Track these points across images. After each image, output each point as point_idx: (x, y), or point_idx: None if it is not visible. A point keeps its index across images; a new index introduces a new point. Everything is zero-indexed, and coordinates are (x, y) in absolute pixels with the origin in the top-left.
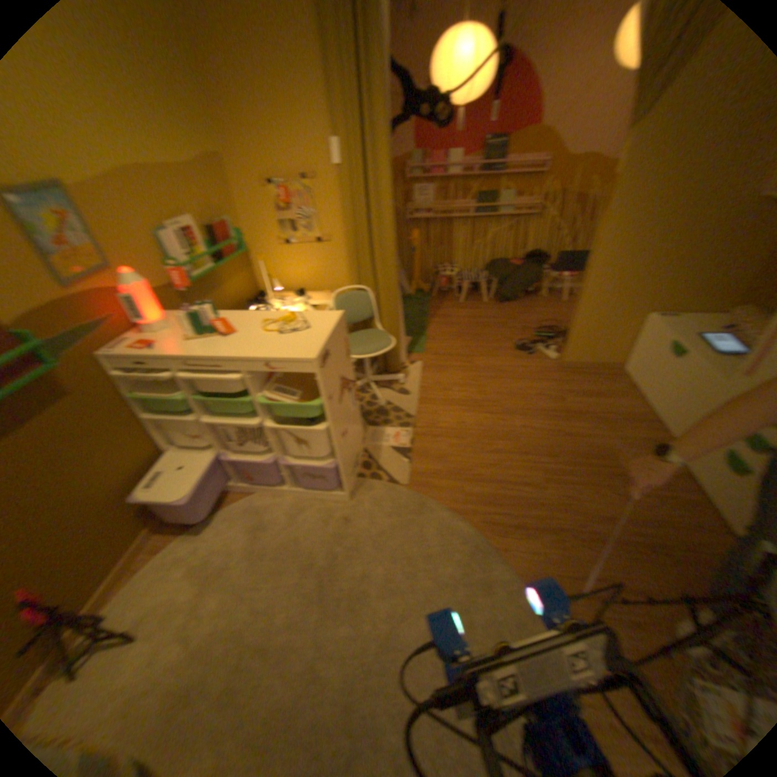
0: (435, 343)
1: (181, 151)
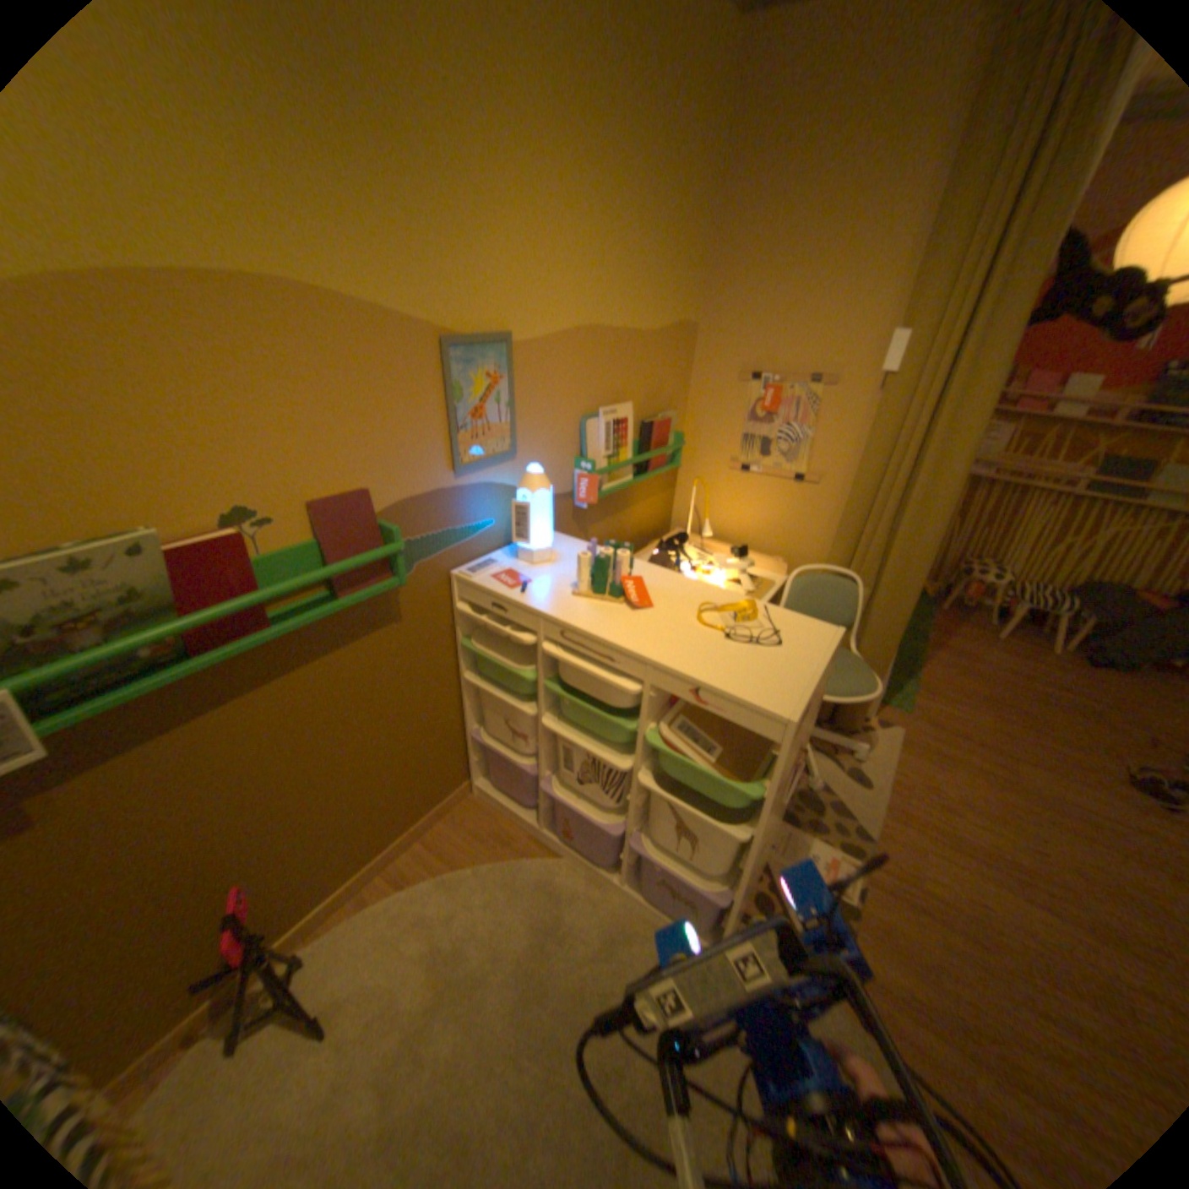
0: (937, 701)
1: (653, 315)
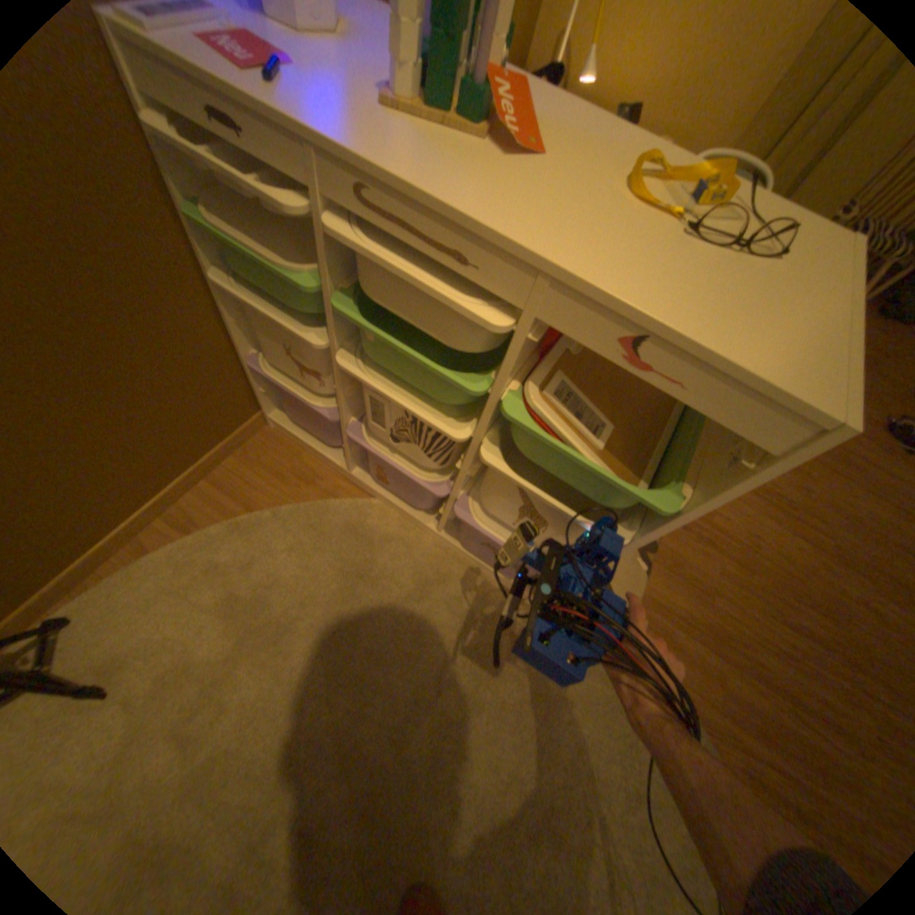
0: None
1: None
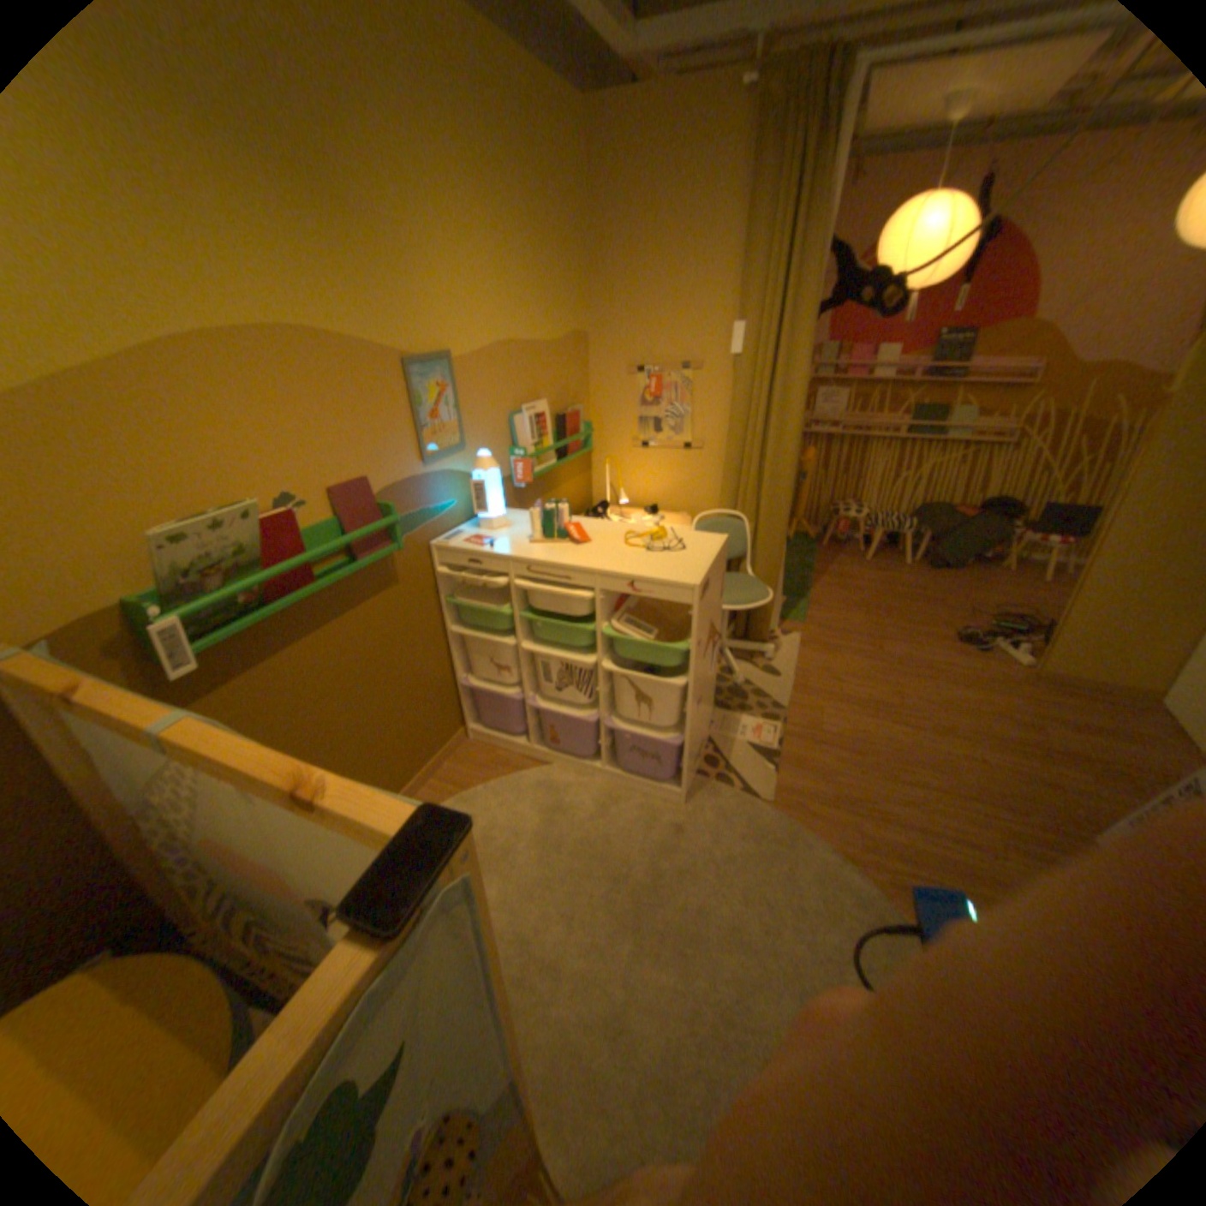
0: (823, 611)
1: (552, 328)
